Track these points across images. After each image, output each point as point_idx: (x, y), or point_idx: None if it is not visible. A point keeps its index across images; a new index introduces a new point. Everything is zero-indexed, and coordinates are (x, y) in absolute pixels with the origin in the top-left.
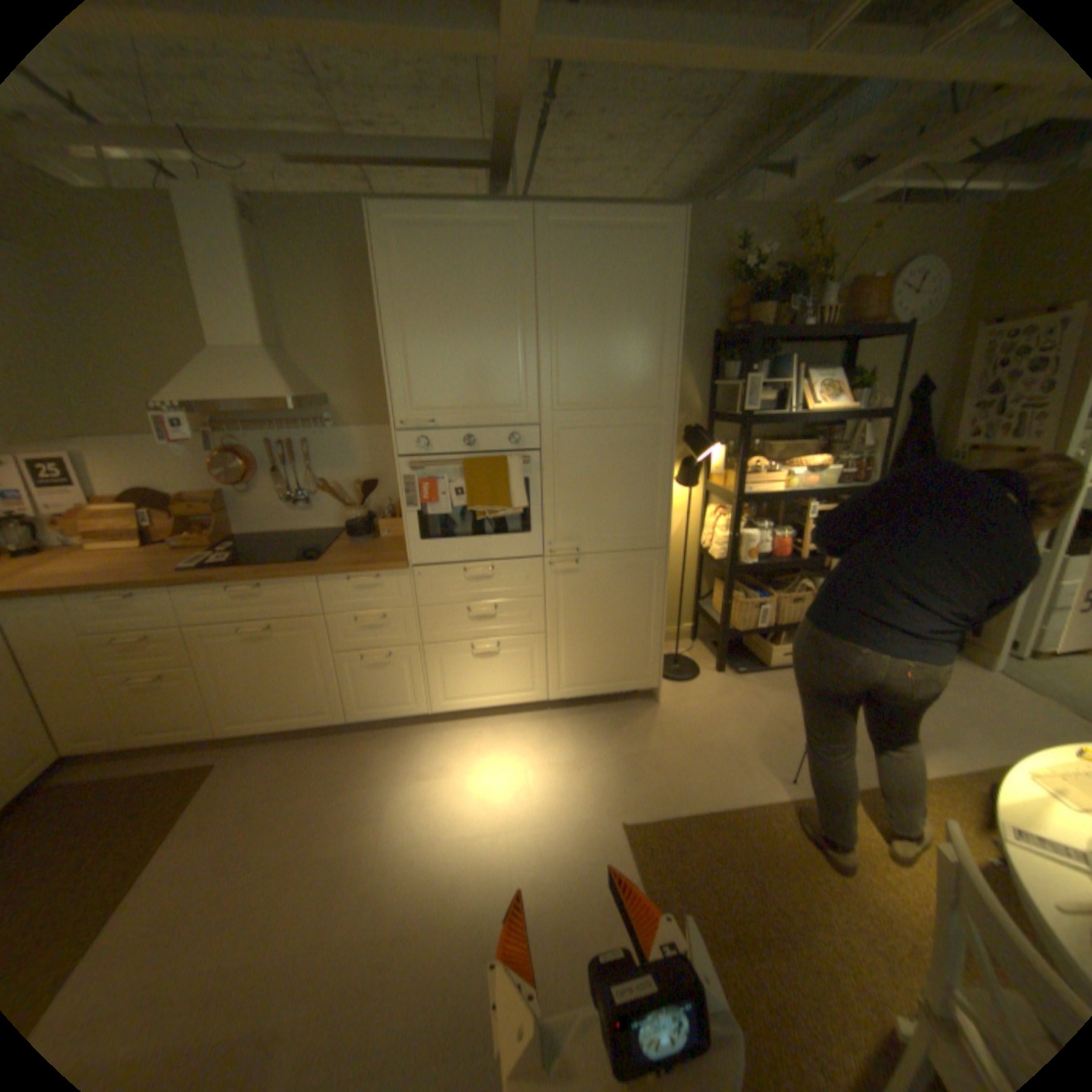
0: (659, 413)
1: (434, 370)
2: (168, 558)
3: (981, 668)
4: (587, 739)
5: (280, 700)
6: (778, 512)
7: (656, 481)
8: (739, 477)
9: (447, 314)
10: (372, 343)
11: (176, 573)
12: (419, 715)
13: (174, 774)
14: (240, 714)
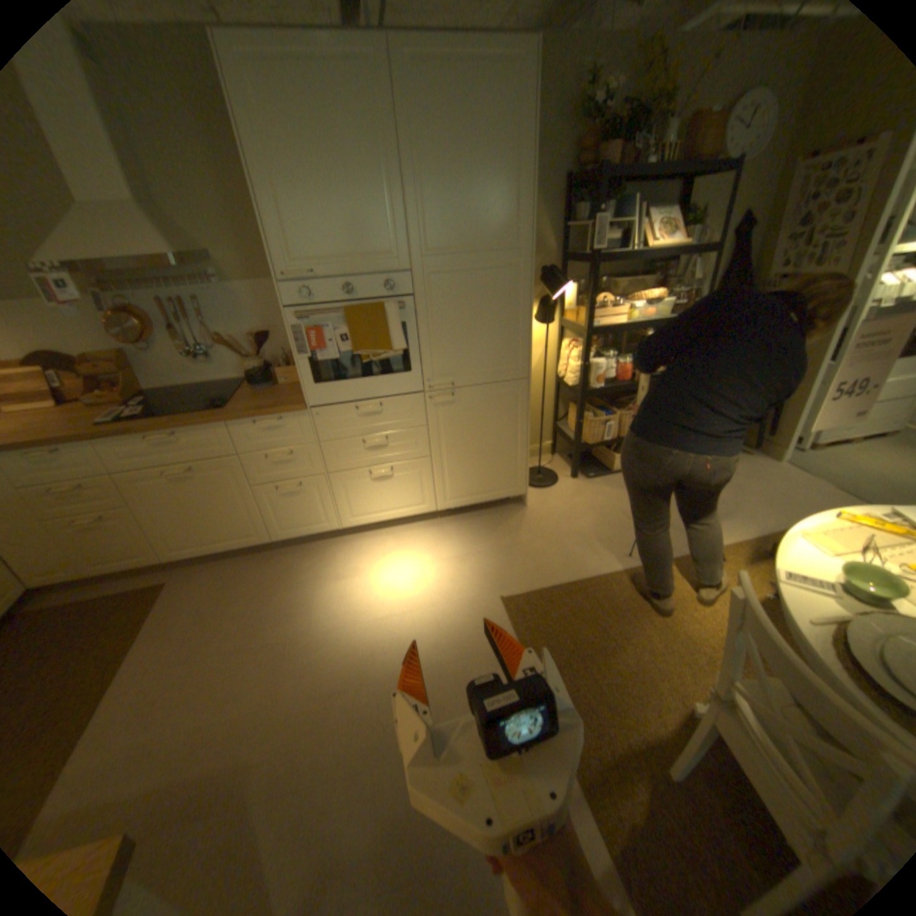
0: (518, 255)
1: (306, 219)
2: (84, 415)
3: (772, 460)
4: (470, 537)
5: (211, 528)
6: (621, 342)
7: (518, 319)
8: (588, 312)
9: (312, 159)
10: (244, 195)
11: (94, 427)
12: (332, 530)
13: (131, 593)
14: (178, 542)
